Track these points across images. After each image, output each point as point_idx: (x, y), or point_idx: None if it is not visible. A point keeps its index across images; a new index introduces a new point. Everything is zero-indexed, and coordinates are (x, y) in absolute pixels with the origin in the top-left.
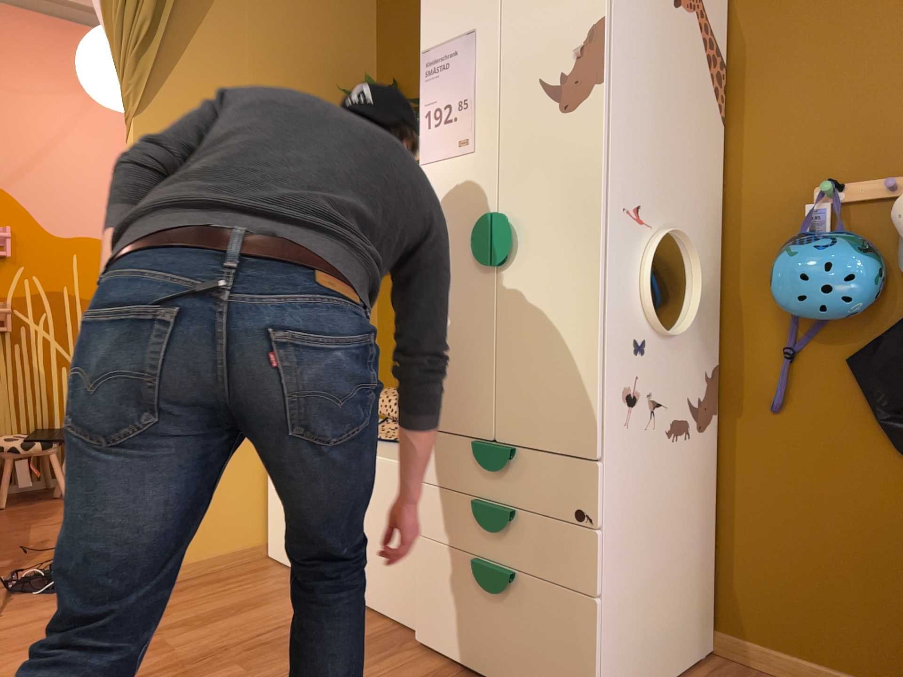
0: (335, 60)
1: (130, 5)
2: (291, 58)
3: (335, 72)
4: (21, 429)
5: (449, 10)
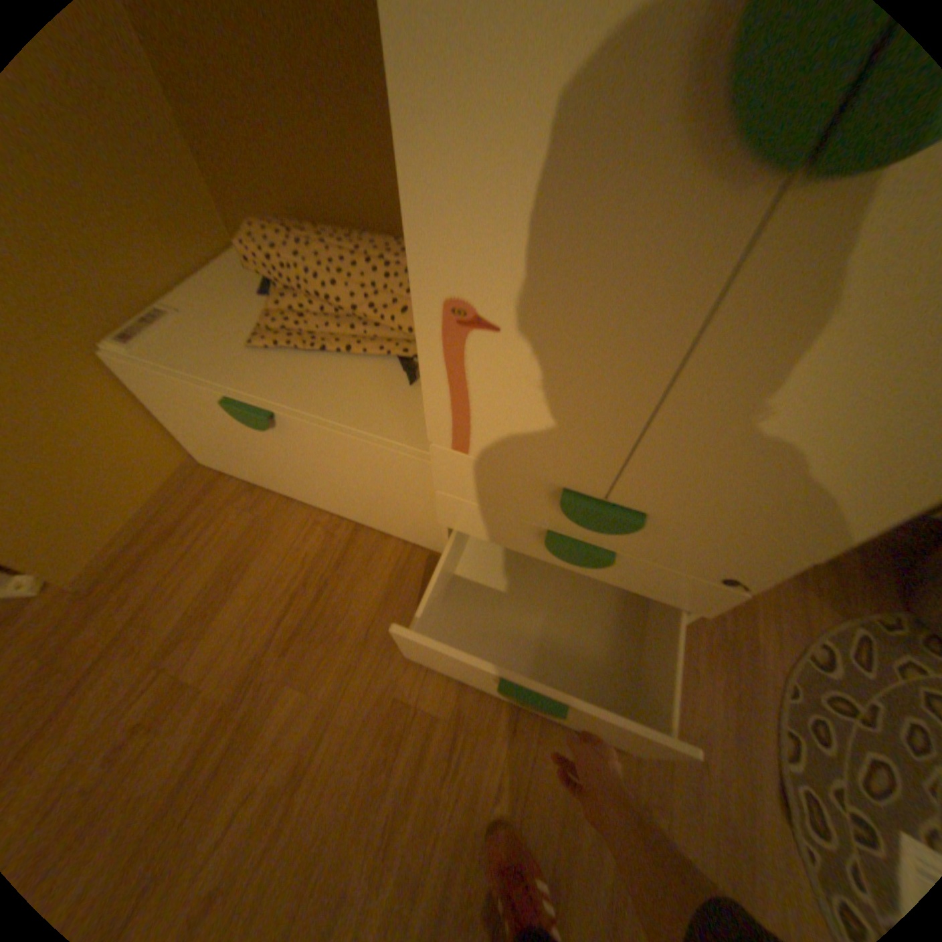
0: None
1: None
2: None
3: None
4: None
5: None
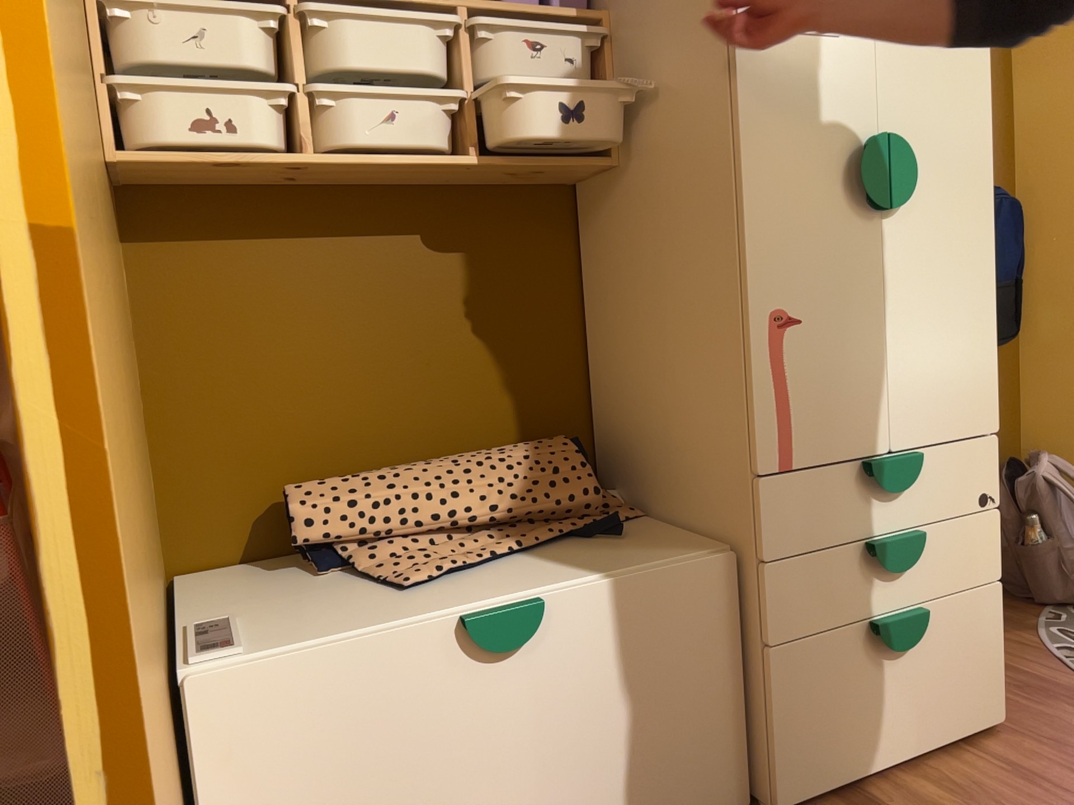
0: None
1: None
2: None
3: None
4: None
5: None
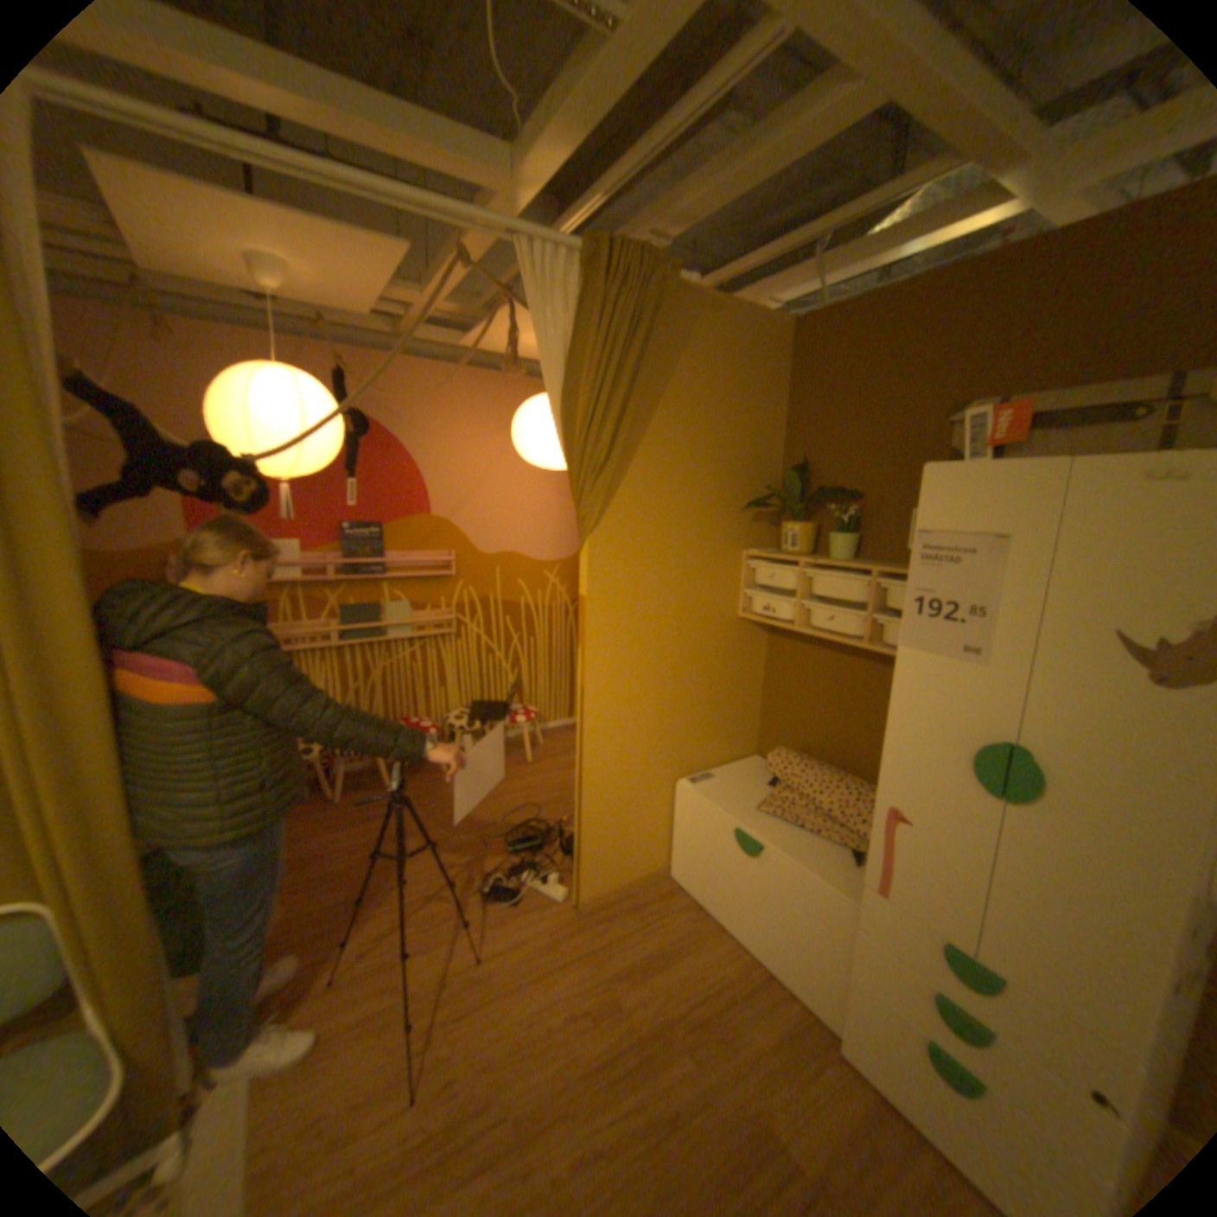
0: (749, 440)
1: (588, 435)
2: (712, 449)
3: (748, 453)
4: (462, 703)
5: (966, 496)
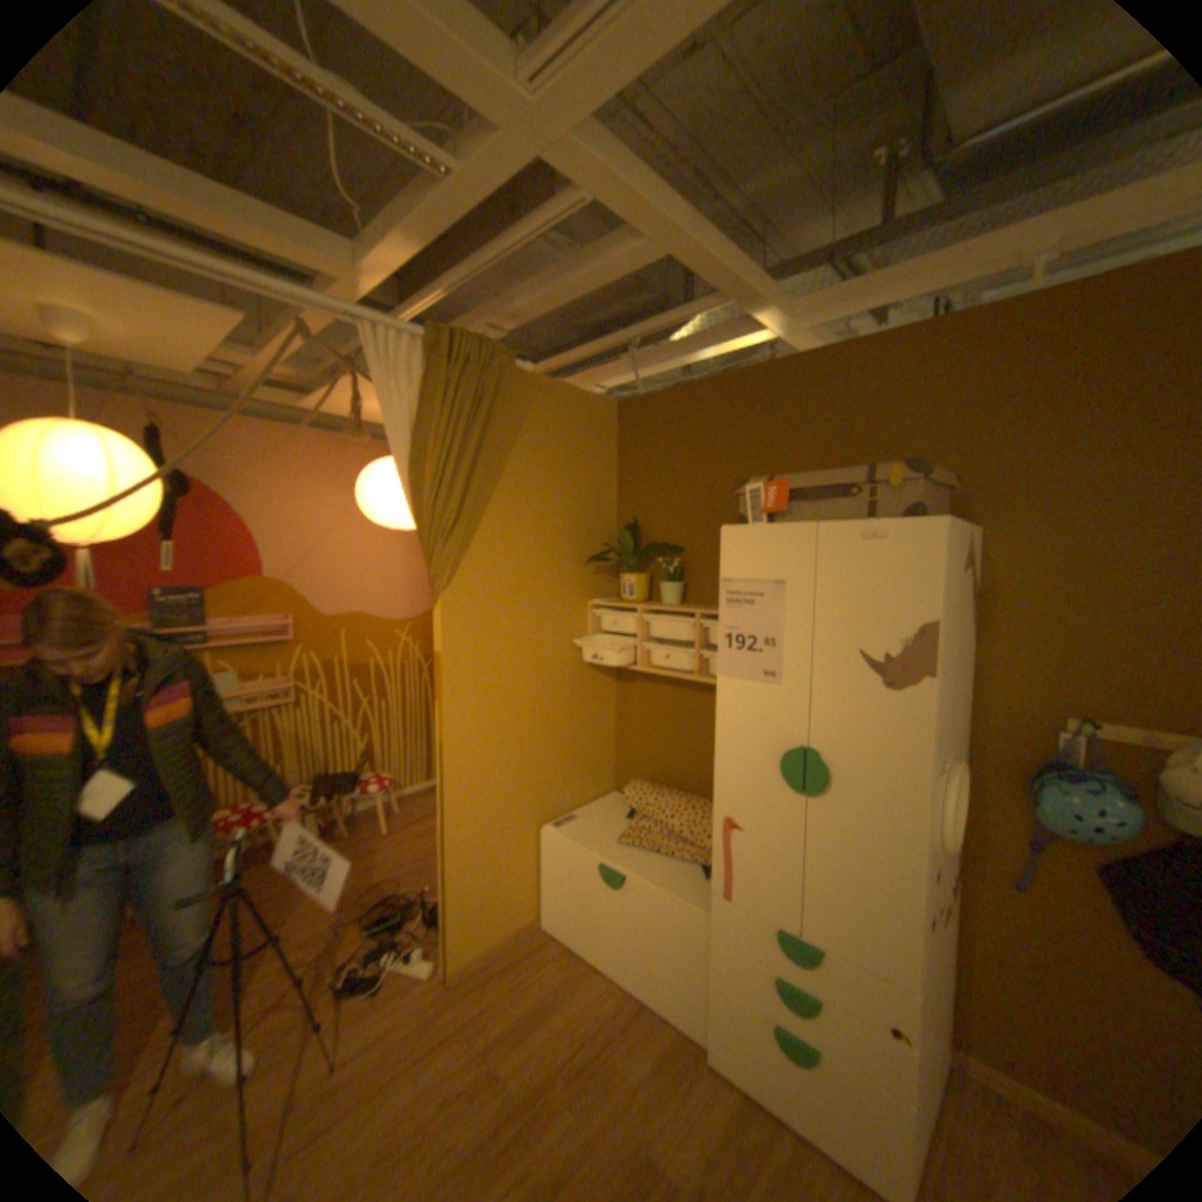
0: (587, 504)
1: (438, 500)
2: (555, 511)
3: (587, 514)
4: (303, 779)
5: (753, 552)
